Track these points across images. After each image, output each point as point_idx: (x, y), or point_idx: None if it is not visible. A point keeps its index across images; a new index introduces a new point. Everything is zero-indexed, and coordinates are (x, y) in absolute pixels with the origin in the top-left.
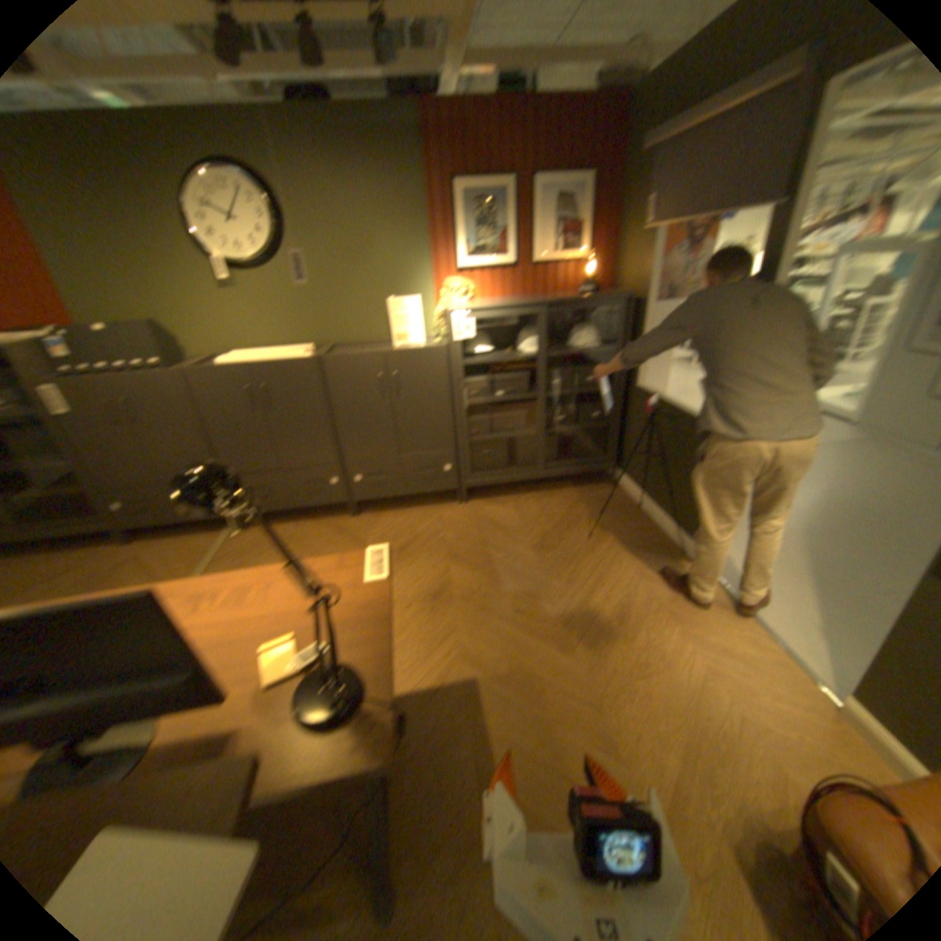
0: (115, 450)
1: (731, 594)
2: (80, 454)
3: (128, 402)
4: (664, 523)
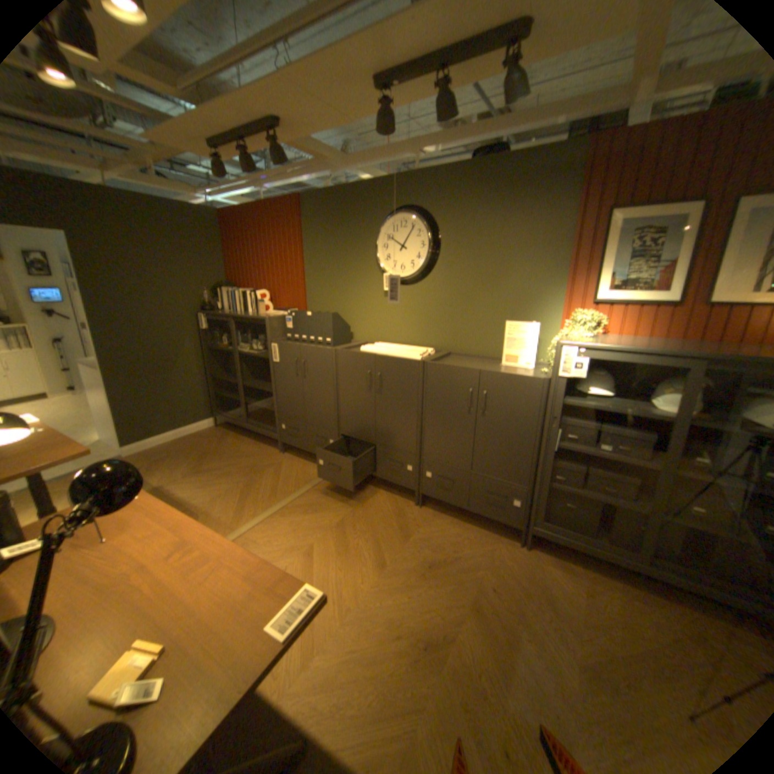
0: (291, 392)
1: None
2: (276, 389)
3: (304, 364)
4: None
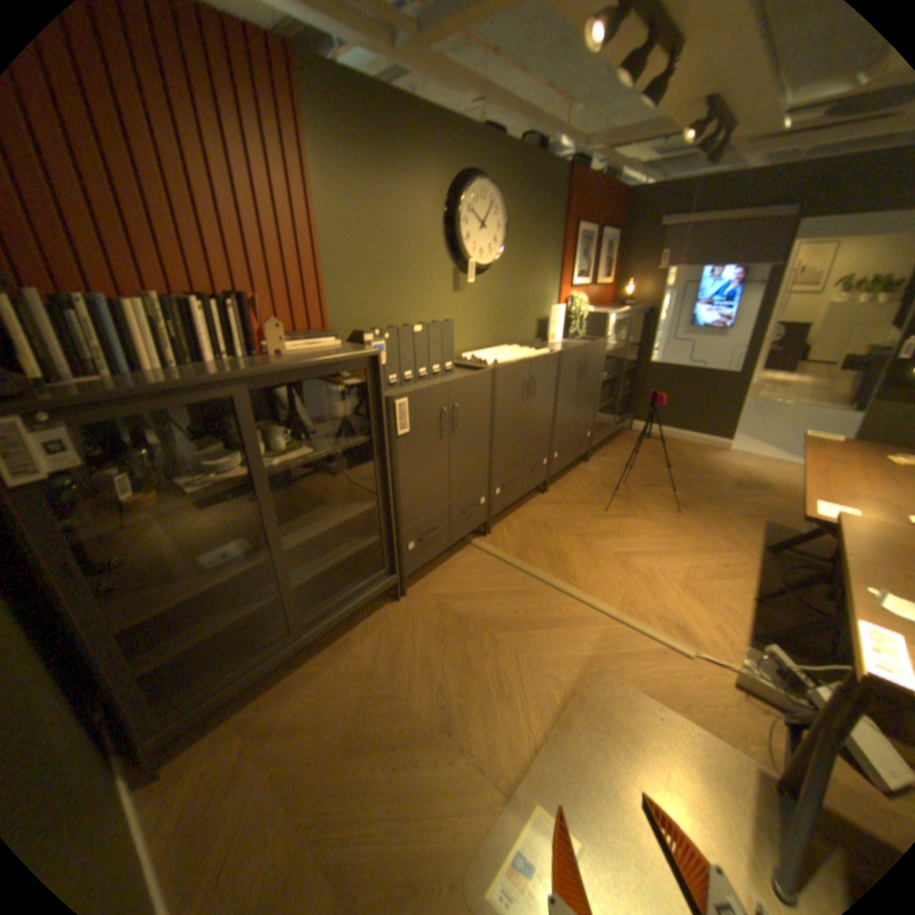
0: (429, 473)
1: (755, 455)
2: (400, 486)
3: (455, 410)
4: (691, 437)
